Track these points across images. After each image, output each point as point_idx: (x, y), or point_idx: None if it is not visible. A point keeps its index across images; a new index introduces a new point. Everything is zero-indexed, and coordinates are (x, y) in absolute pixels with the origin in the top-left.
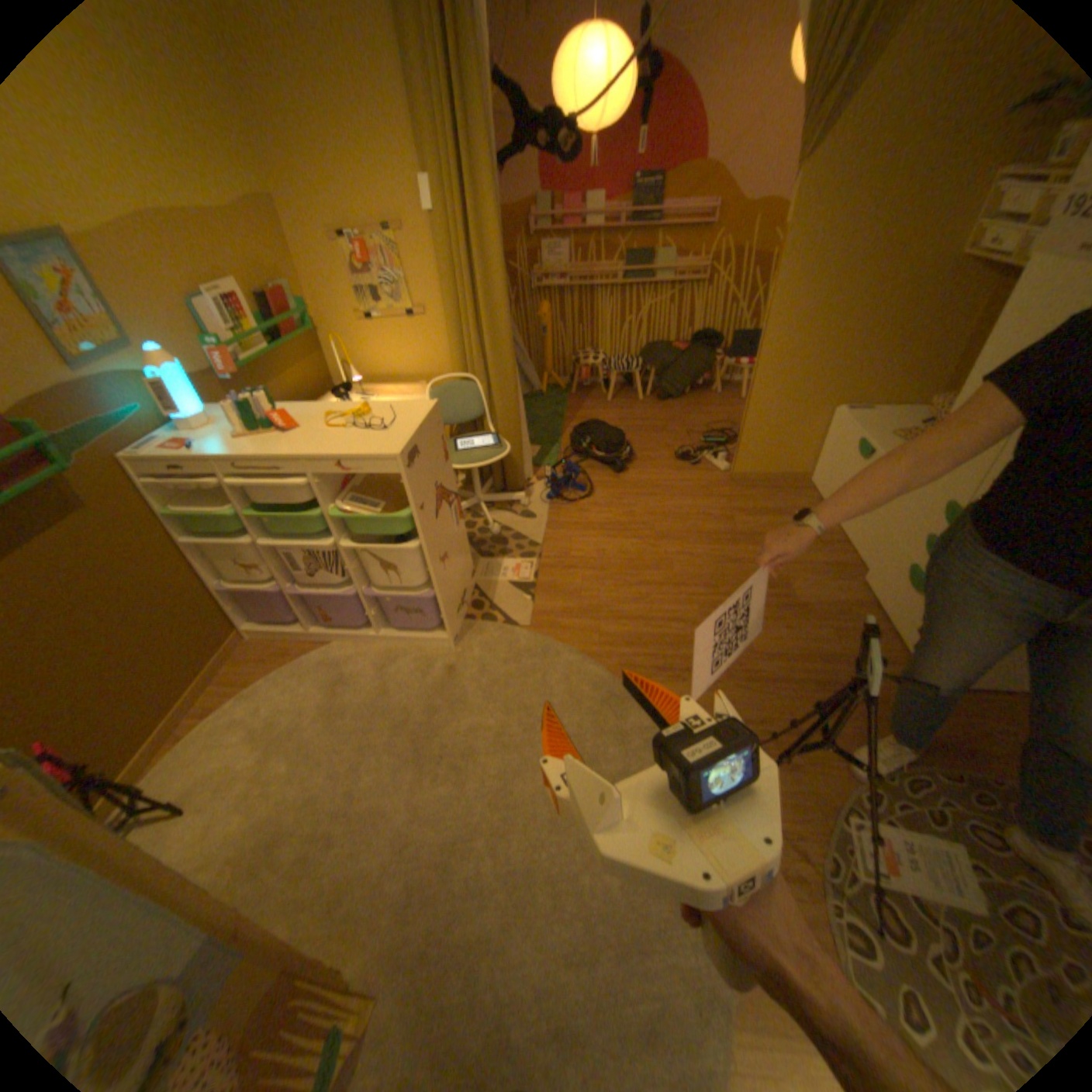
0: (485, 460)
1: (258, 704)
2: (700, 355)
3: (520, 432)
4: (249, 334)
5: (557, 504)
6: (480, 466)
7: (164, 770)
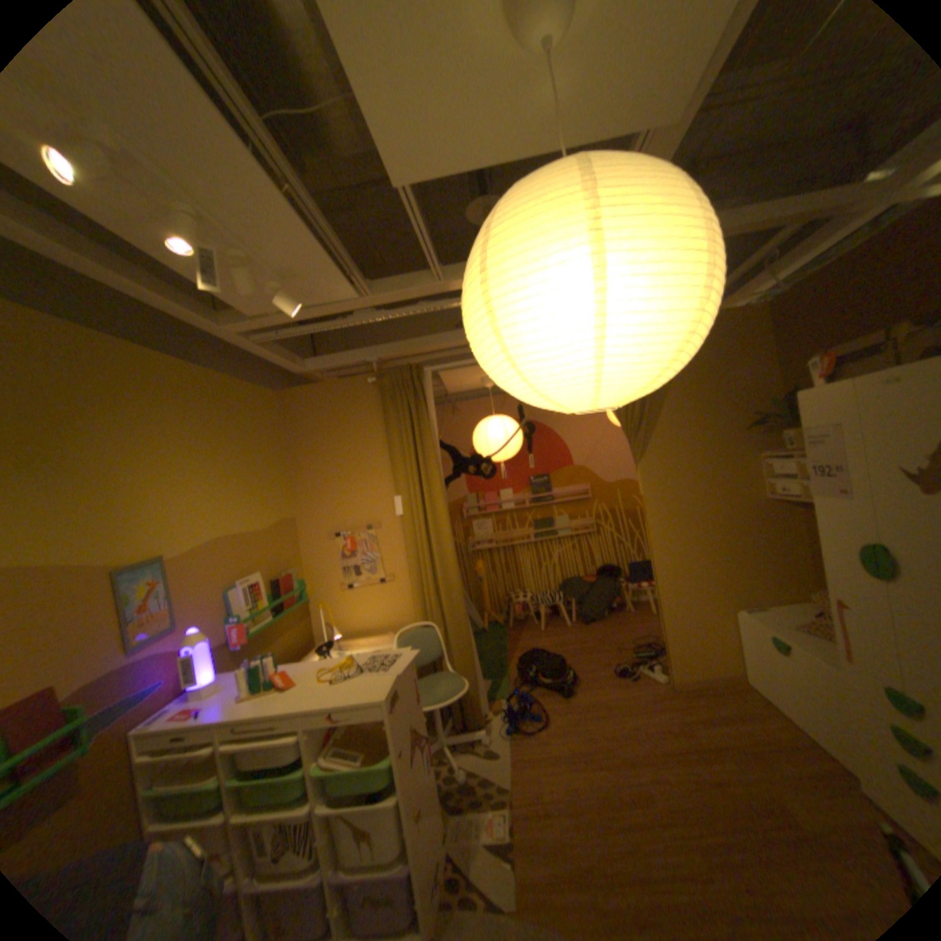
0: (448, 699)
1: None
2: (608, 584)
3: (475, 668)
4: (262, 611)
5: (518, 739)
6: (444, 705)
7: None
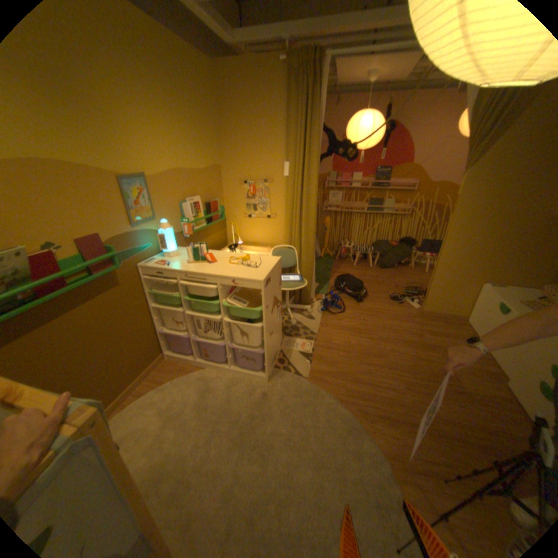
0: (294, 287)
1: (165, 396)
2: (404, 248)
3: (312, 275)
4: (200, 219)
5: (326, 314)
6: (291, 289)
7: (115, 423)
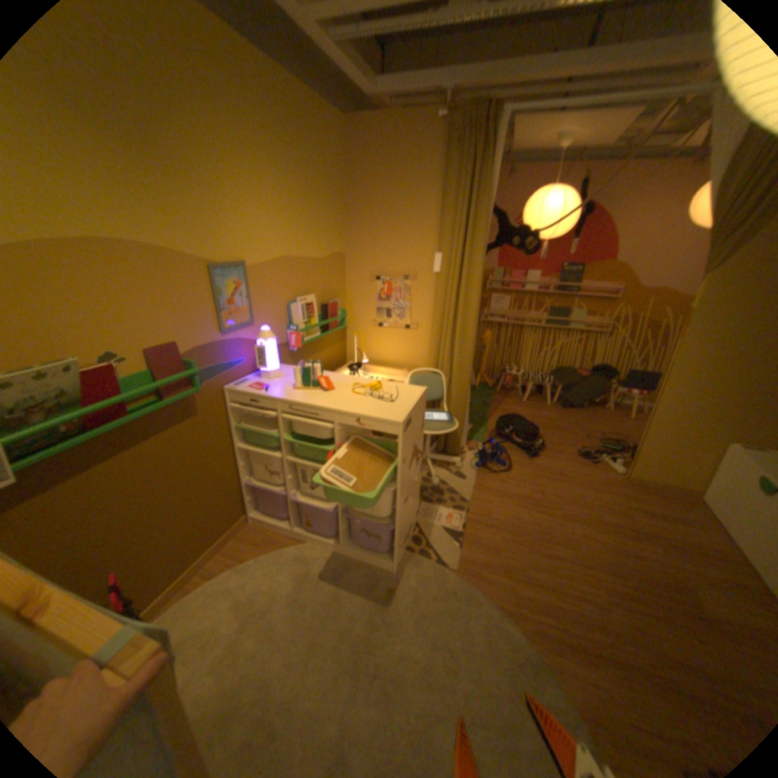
0: (439, 430)
1: (246, 580)
2: (599, 381)
3: (465, 414)
4: (313, 327)
5: (483, 472)
6: (436, 434)
7: (172, 616)
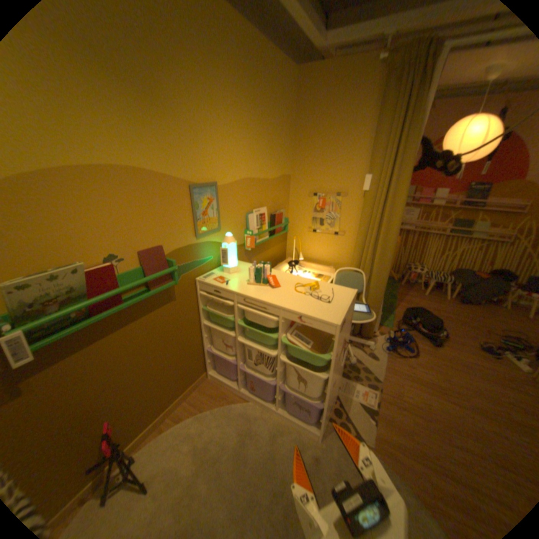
0: (360, 320)
1: (204, 429)
2: (499, 283)
3: (381, 306)
4: (264, 231)
5: (394, 356)
6: (357, 322)
7: (149, 451)
